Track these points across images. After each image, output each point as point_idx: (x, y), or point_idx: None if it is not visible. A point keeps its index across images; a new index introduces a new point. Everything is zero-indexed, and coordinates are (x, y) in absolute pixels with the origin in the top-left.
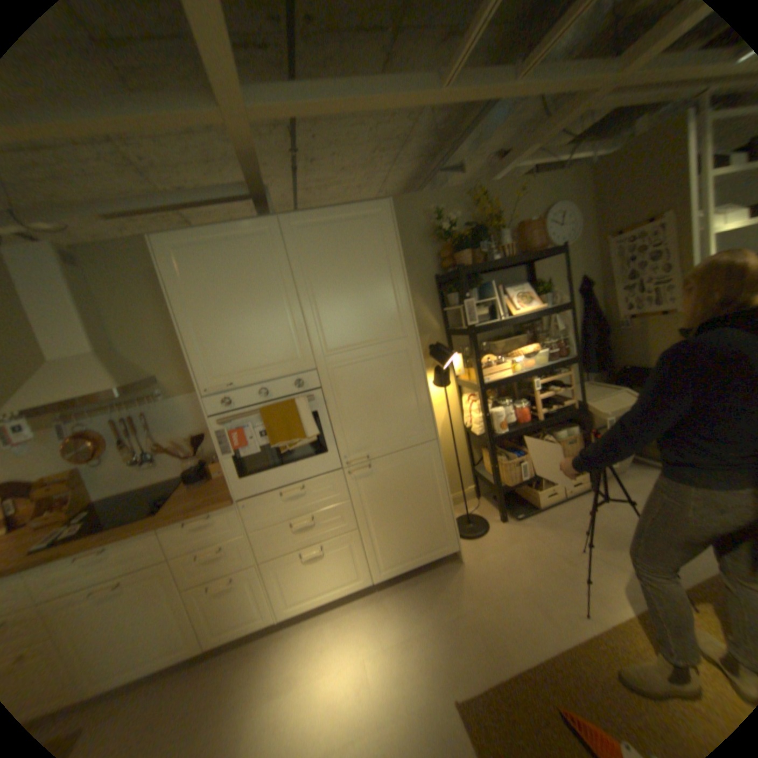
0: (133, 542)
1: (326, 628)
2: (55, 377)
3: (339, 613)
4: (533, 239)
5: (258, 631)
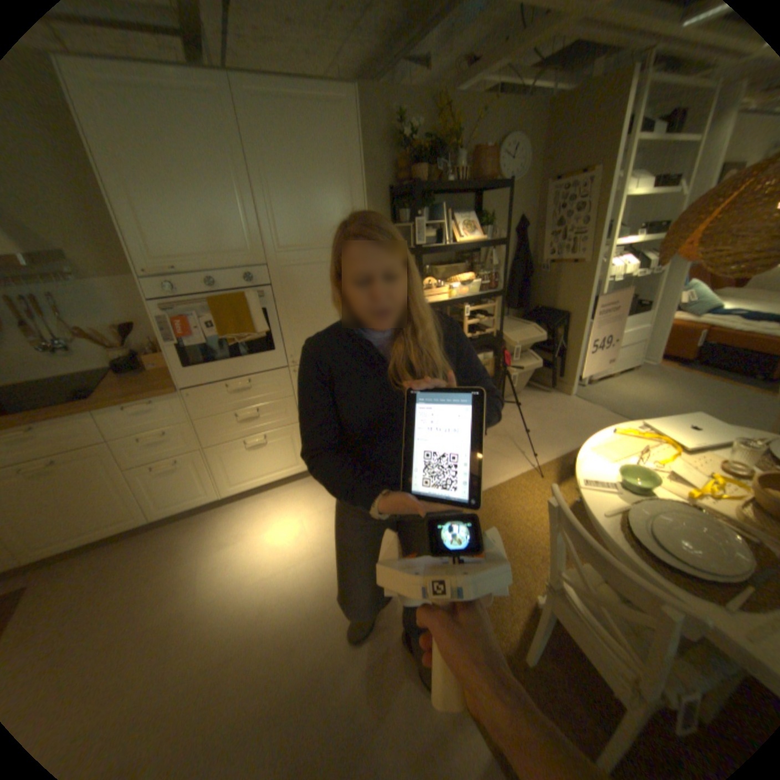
0: (65, 421)
1: (267, 501)
2: None
3: (278, 491)
4: (486, 168)
5: (203, 505)
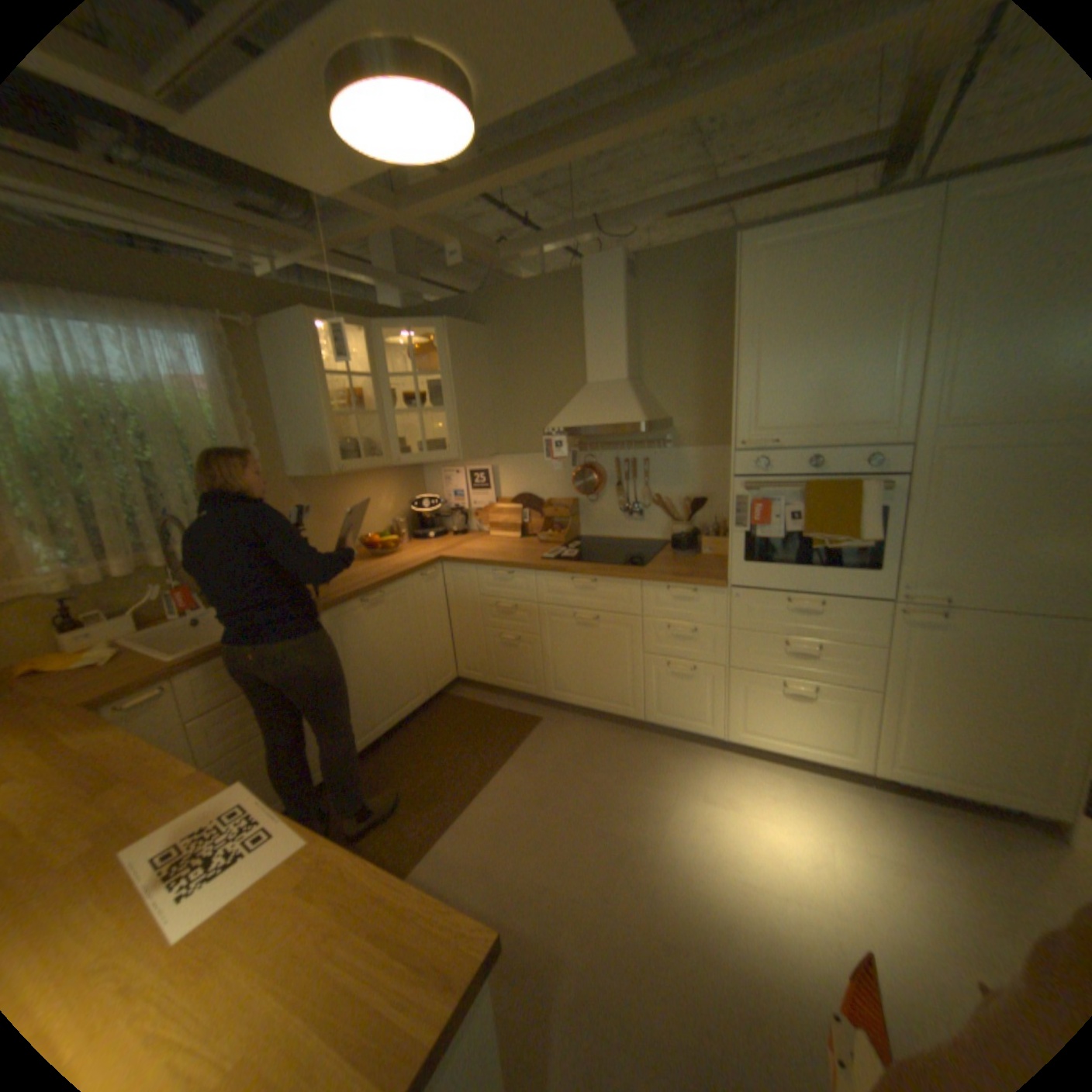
0: (620, 583)
1: (787, 783)
2: (593, 399)
3: (809, 778)
4: None
5: (705, 736)
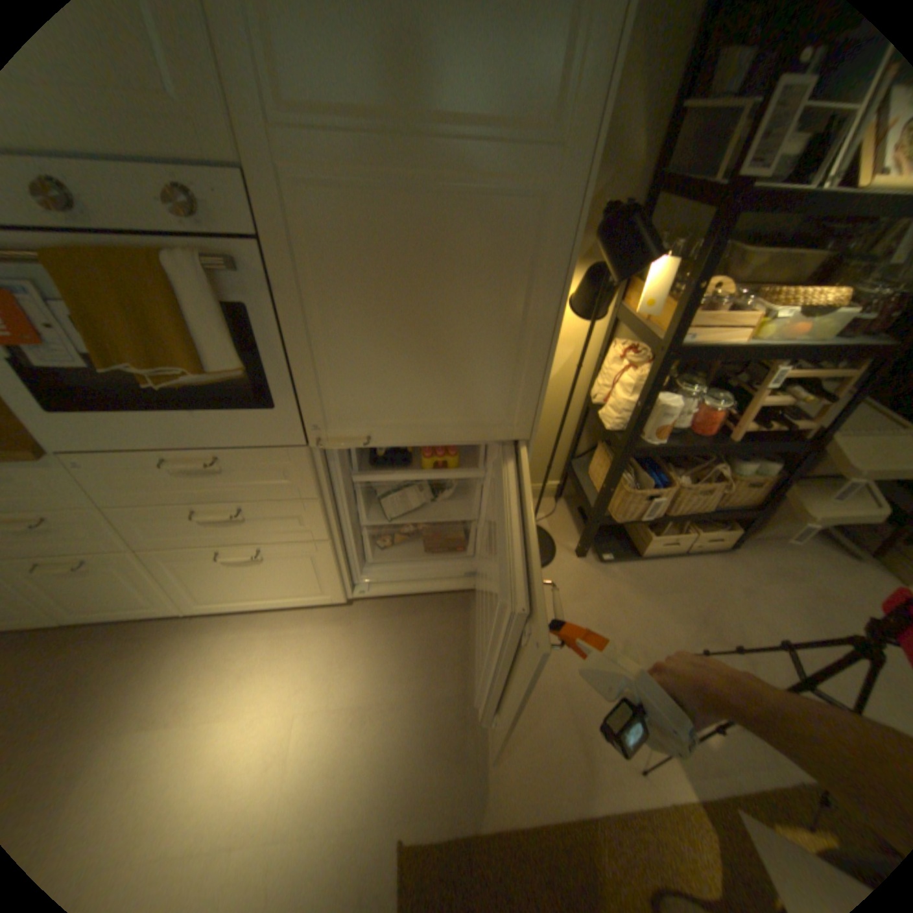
0: None
1: (262, 638)
2: None
3: (289, 618)
4: None
5: (153, 617)
